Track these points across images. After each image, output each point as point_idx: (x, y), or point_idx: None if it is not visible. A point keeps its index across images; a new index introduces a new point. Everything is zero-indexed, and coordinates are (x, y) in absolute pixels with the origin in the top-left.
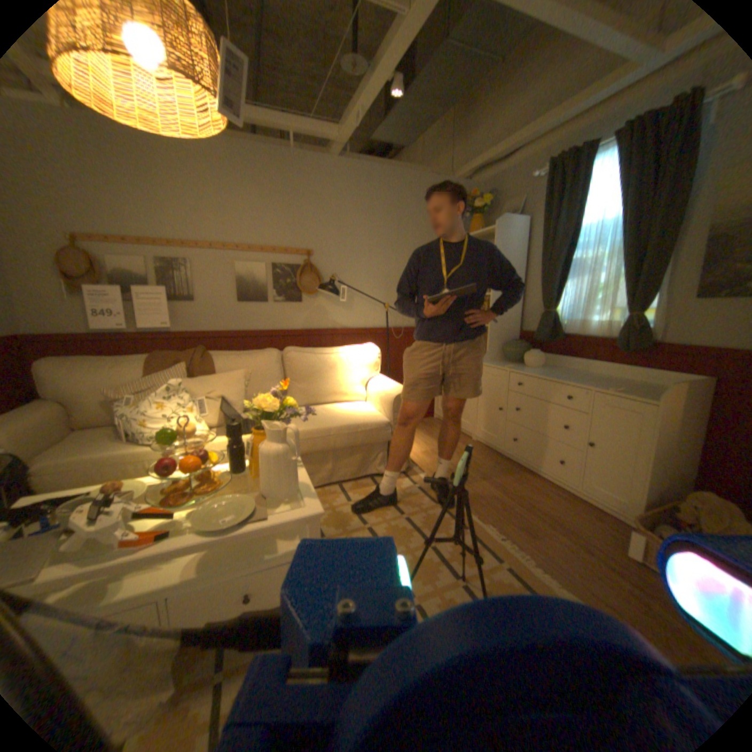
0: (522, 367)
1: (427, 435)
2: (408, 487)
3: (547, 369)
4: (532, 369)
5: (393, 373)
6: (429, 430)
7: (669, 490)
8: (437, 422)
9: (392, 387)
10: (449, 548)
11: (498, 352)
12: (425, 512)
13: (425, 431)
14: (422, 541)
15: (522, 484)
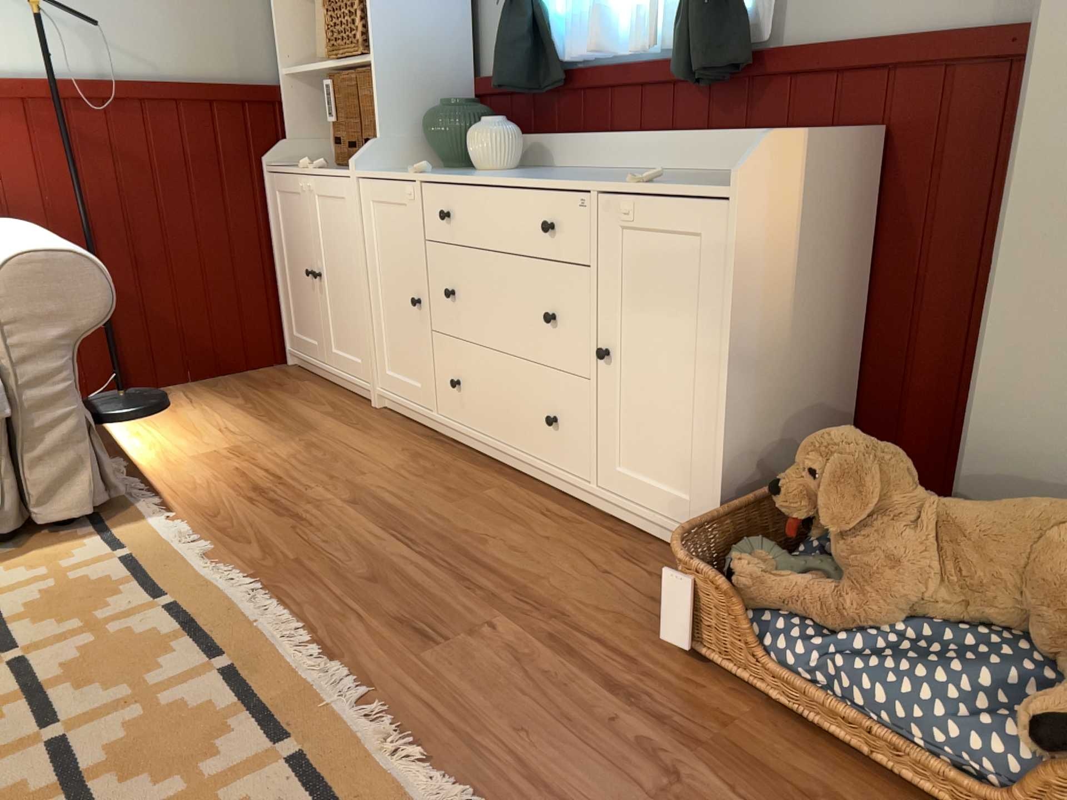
0: (460, 172)
1: (241, 409)
2: (87, 560)
3: (522, 172)
4: (482, 173)
5: (124, 236)
6: (258, 396)
7: (783, 445)
8: (292, 375)
9: (16, 245)
10: (121, 728)
11: (412, 144)
12: (100, 629)
13: (244, 399)
14: (30, 726)
15: (456, 499)
